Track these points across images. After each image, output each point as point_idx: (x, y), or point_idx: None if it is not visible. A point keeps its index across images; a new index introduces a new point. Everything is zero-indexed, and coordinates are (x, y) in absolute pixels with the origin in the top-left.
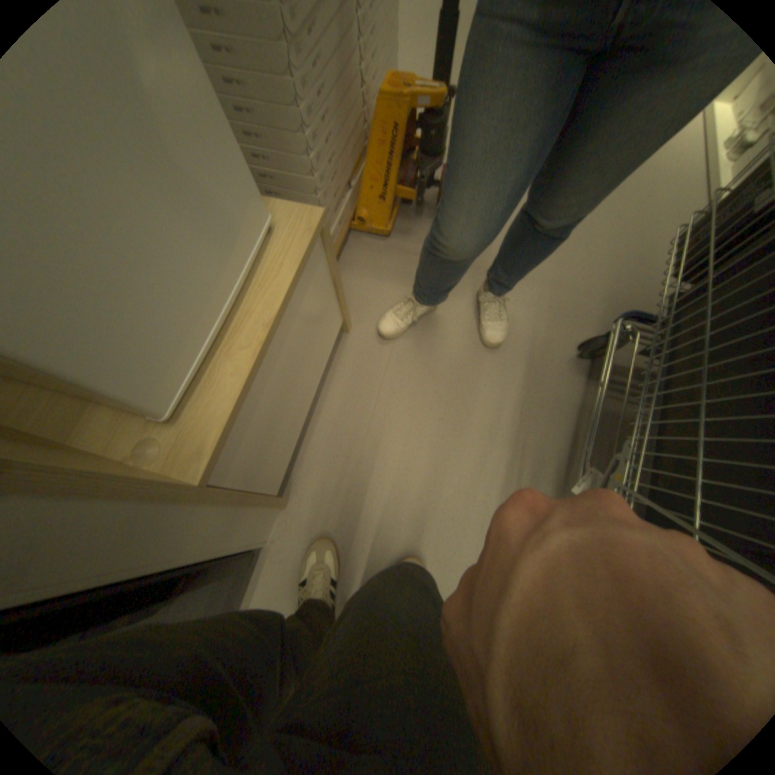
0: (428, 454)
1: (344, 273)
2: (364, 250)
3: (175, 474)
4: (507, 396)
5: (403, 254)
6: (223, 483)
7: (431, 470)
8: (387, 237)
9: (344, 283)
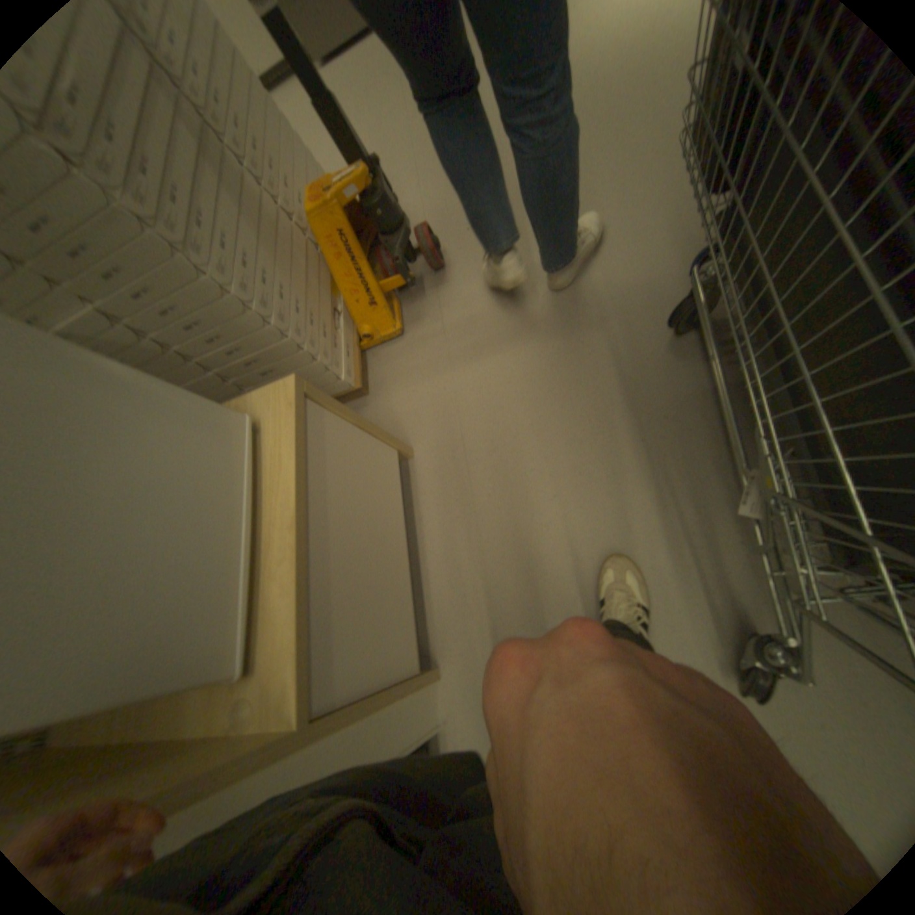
0: (561, 545)
1: (381, 399)
2: (389, 362)
3: (265, 732)
4: (617, 430)
5: (427, 343)
6: (331, 707)
7: (573, 562)
8: (404, 335)
9: (385, 409)
